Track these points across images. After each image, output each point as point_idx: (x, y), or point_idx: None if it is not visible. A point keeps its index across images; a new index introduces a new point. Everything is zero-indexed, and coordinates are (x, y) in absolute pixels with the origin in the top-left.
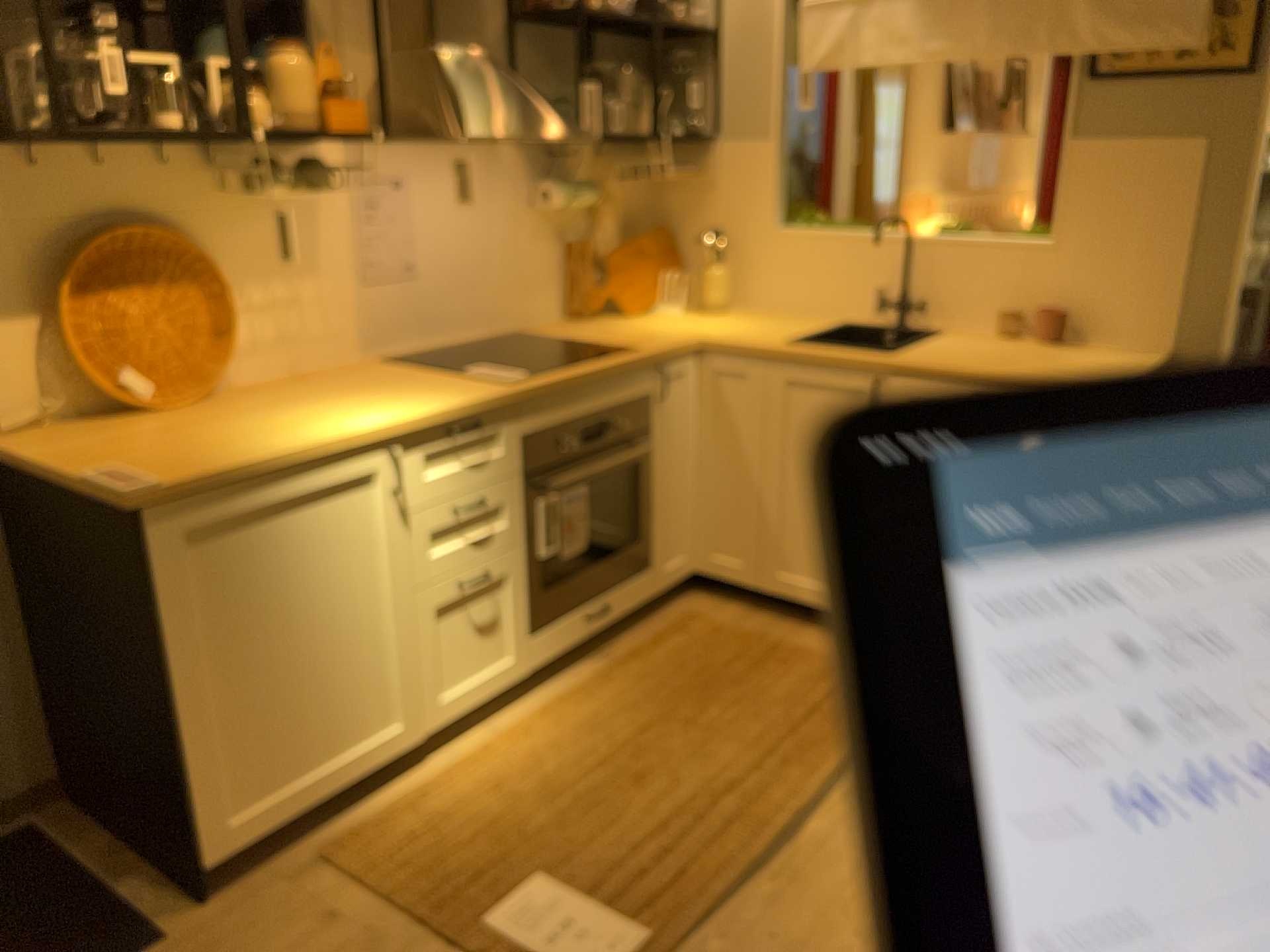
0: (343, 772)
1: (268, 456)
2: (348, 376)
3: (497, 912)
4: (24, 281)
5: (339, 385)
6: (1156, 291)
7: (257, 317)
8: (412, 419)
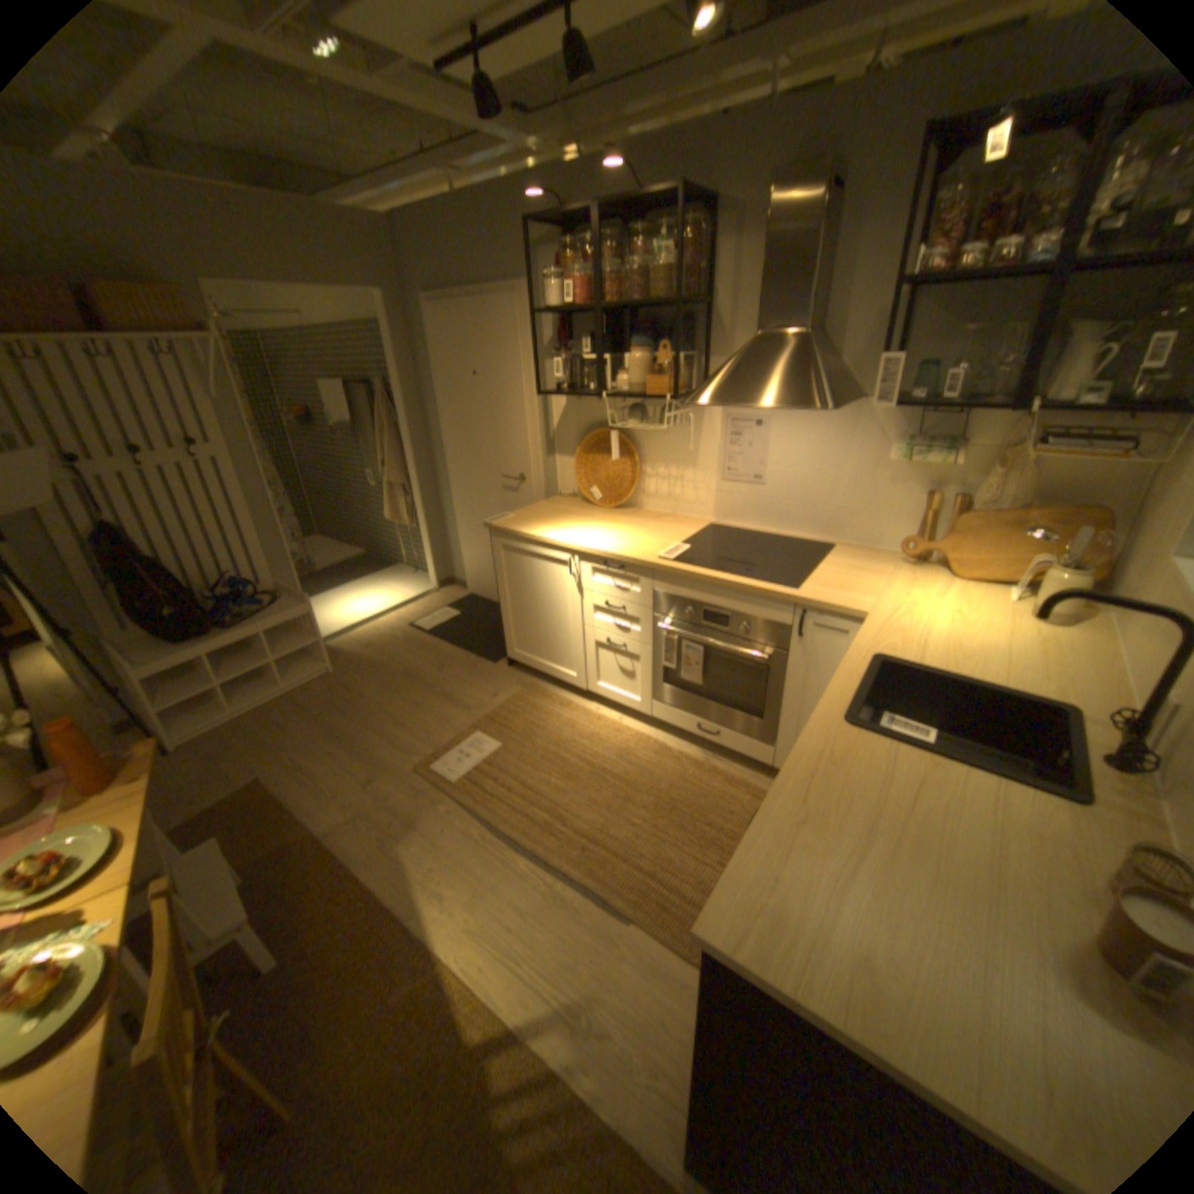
0: (550, 668)
1: (525, 532)
2: (673, 524)
3: (483, 734)
4: (577, 444)
5: (651, 525)
6: None
7: (659, 481)
8: (581, 547)
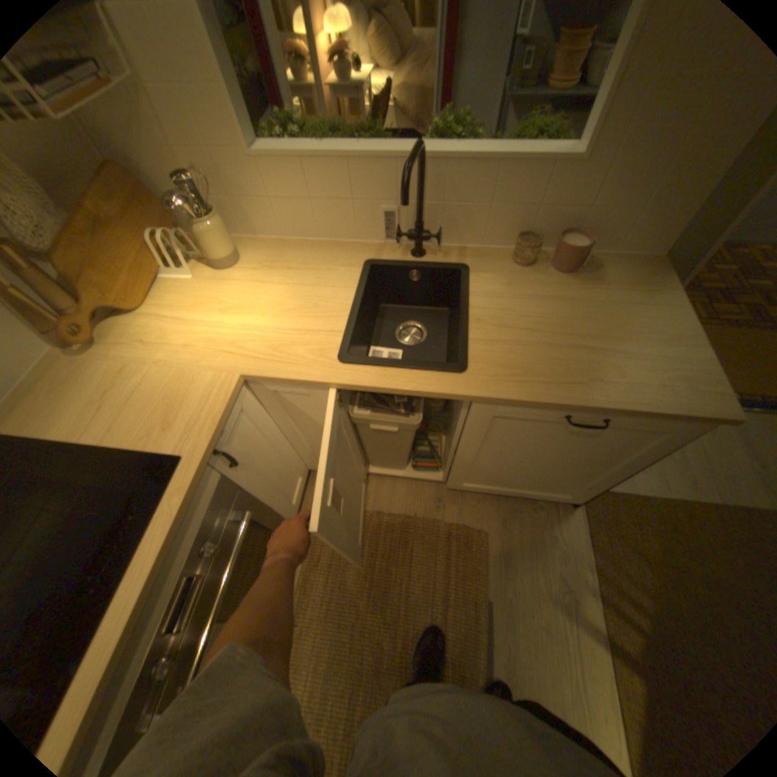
0: None
1: None
2: None
3: None
4: None
5: None
6: (668, 206)
7: None
8: None
